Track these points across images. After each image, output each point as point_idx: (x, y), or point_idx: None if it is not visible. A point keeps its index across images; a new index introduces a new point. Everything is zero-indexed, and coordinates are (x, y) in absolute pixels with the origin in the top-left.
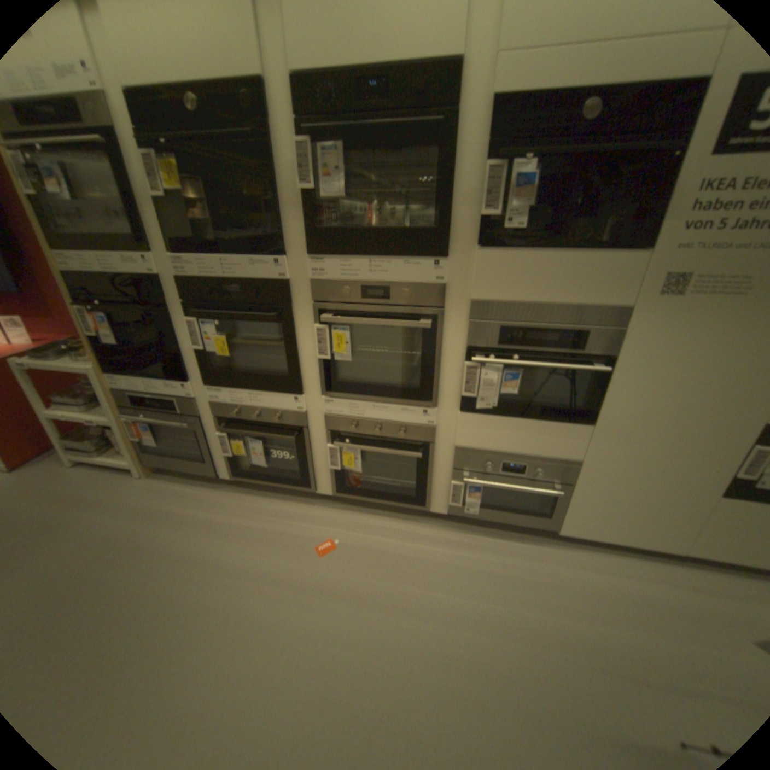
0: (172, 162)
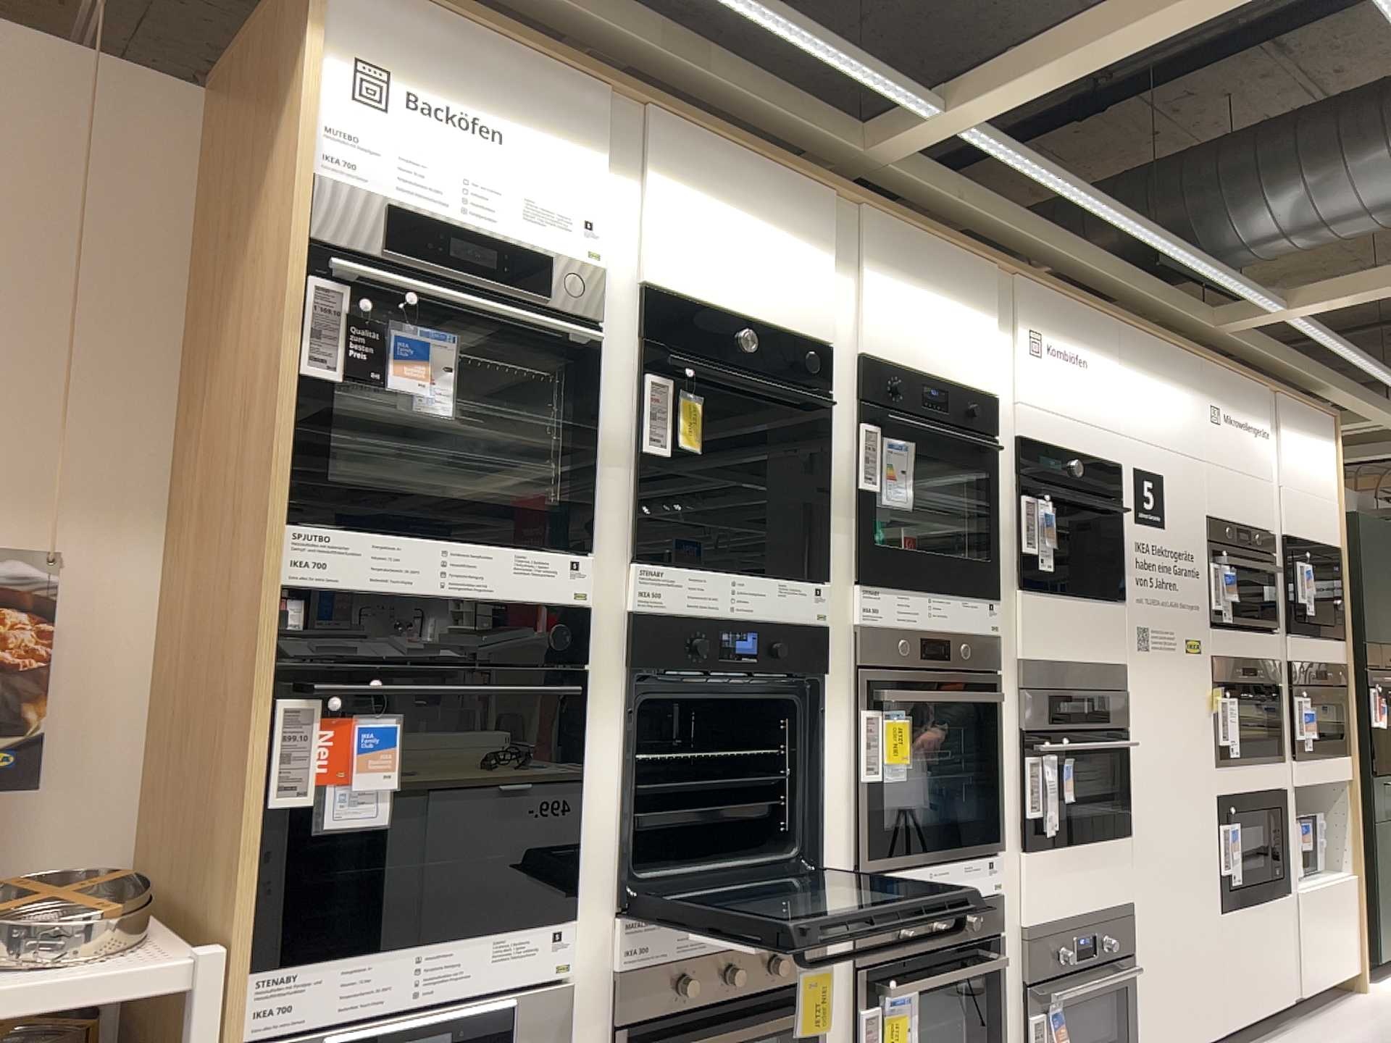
0: (699, 408)
